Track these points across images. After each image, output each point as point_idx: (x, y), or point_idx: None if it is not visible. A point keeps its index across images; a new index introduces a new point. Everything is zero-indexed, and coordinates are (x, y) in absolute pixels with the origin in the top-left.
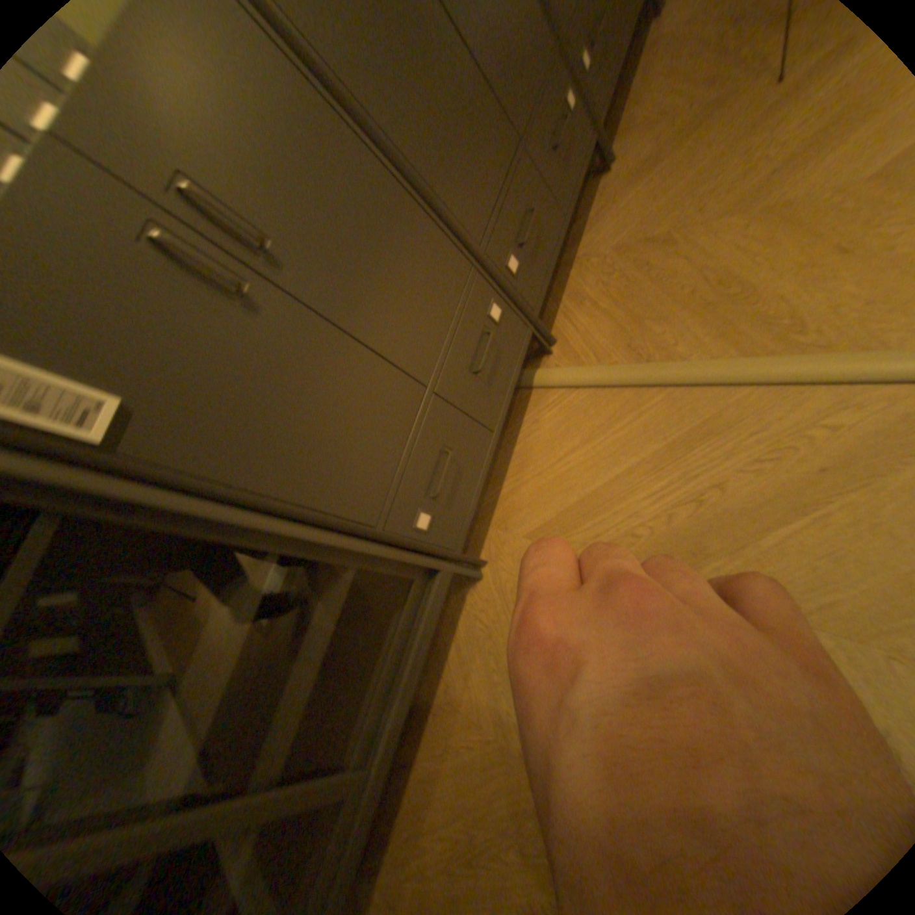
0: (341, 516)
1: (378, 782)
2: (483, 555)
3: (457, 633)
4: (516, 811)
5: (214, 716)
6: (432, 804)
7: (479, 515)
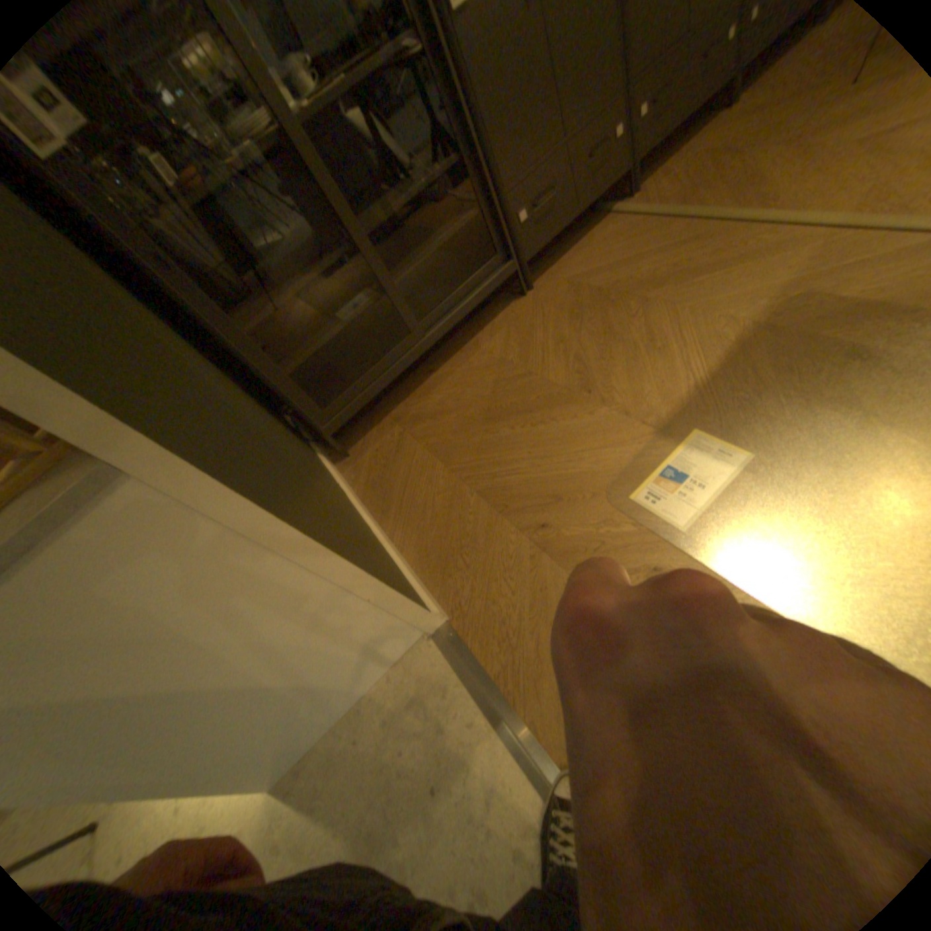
0: (496, 160)
1: (426, 344)
2: (532, 285)
3: (495, 318)
4: (497, 380)
5: (394, 212)
6: (442, 384)
7: (539, 268)
